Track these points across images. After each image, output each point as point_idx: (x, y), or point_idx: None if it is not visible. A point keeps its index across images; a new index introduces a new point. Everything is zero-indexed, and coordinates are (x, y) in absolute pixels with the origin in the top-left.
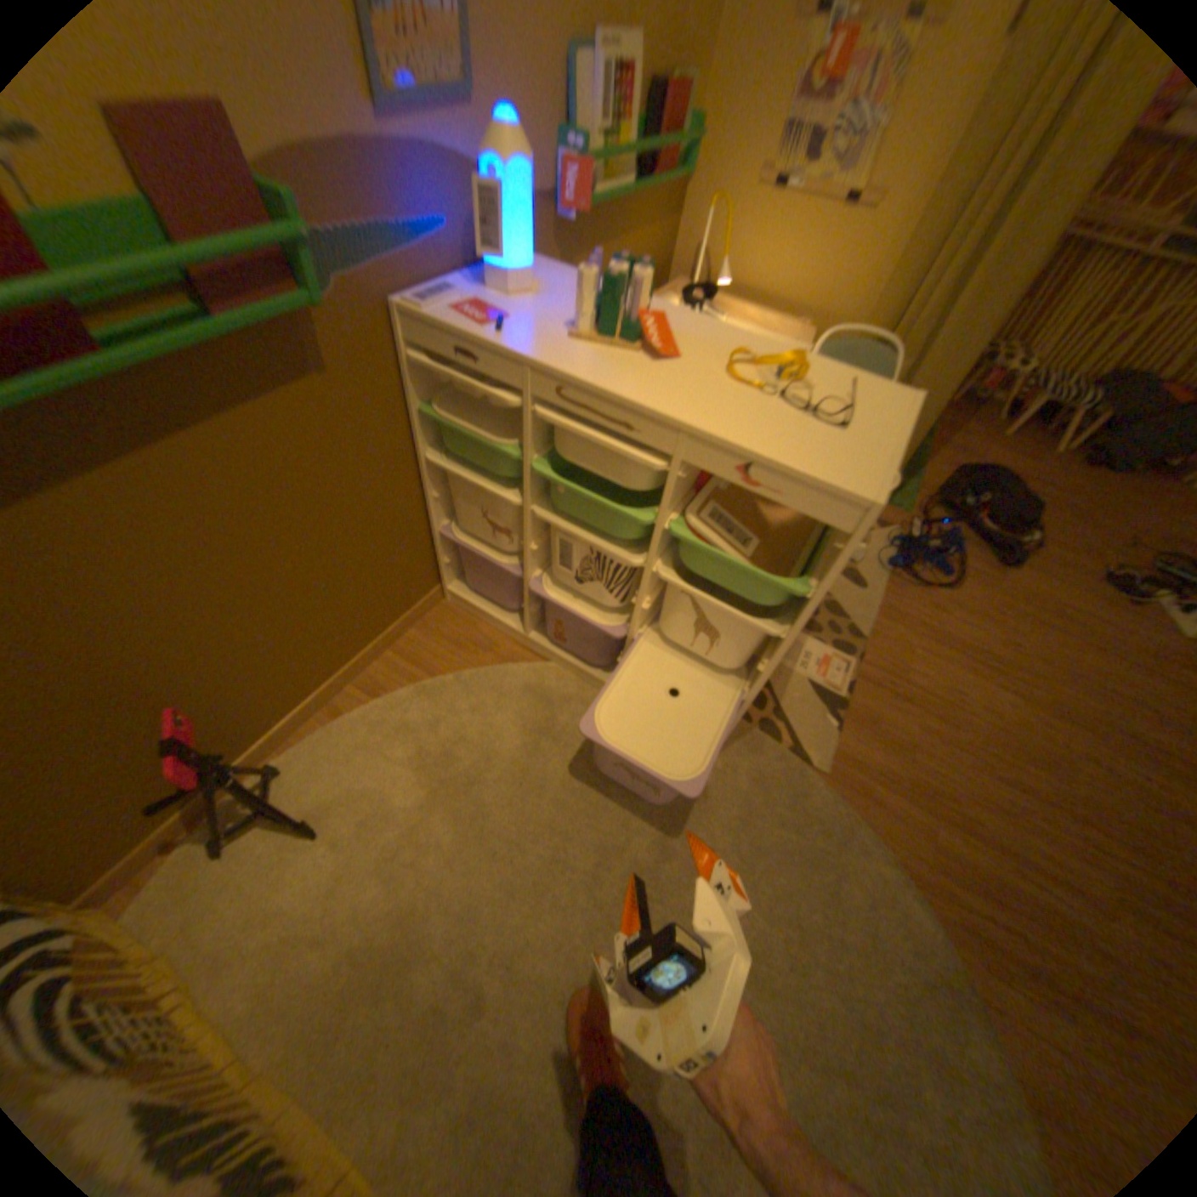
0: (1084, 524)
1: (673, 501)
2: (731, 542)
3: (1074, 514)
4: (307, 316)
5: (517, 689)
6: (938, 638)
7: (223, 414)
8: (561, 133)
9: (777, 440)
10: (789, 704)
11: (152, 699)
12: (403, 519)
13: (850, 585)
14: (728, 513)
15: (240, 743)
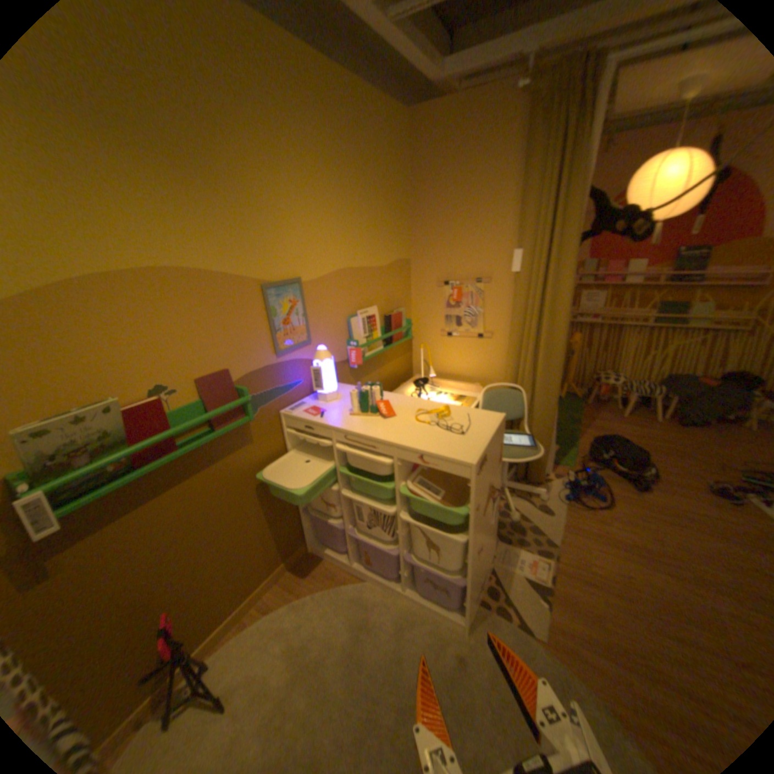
0: (687, 460)
1: (402, 476)
2: (432, 492)
3: (679, 455)
4: (248, 423)
5: (347, 601)
6: (607, 542)
7: (212, 465)
8: (348, 341)
9: (433, 443)
10: (515, 595)
11: (156, 610)
12: (284, 505)
13: (544, 515)
14: (431, 478)
15: (190, 646)
